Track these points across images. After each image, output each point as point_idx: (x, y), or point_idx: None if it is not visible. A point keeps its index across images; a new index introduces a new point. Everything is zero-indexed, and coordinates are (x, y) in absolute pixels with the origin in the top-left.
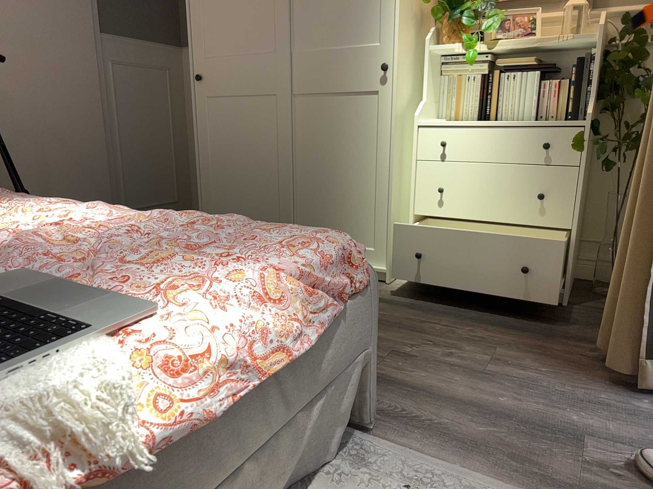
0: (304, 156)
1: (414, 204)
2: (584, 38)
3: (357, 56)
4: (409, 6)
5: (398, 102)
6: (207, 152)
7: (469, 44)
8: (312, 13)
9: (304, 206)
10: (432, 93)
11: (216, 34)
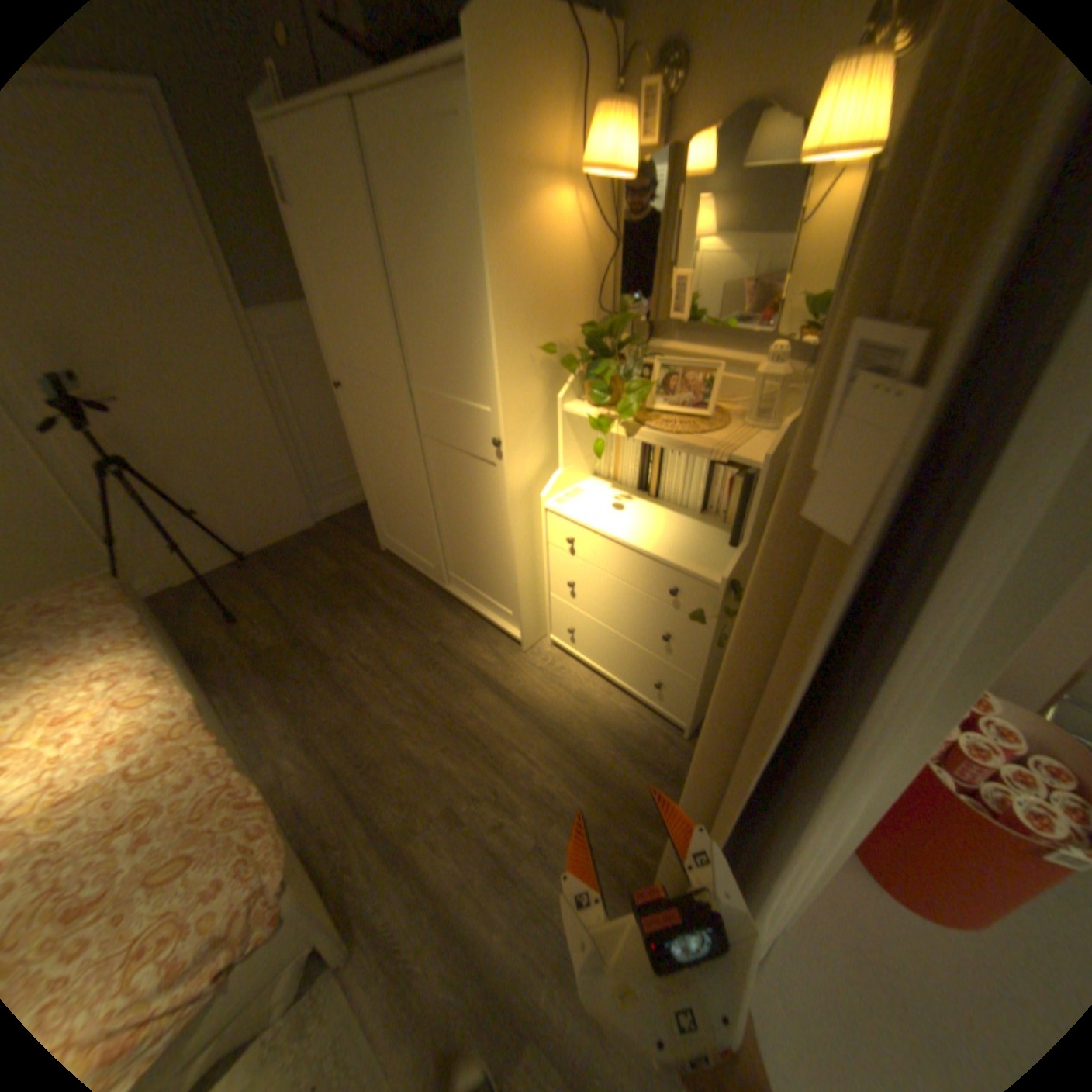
0: (443, 501)
1: (550, 582)
2: (759, 446)
3: (472, 417)
4: (526, 361)
5: (517, 486)
6: (365, 464)
7: (603, 427)
8: (423, 346)
9: (452, 547)
10: (579, 453)
11: (342, 340)
